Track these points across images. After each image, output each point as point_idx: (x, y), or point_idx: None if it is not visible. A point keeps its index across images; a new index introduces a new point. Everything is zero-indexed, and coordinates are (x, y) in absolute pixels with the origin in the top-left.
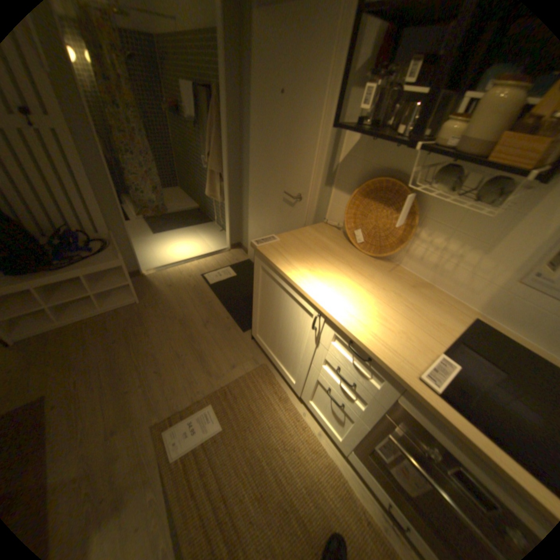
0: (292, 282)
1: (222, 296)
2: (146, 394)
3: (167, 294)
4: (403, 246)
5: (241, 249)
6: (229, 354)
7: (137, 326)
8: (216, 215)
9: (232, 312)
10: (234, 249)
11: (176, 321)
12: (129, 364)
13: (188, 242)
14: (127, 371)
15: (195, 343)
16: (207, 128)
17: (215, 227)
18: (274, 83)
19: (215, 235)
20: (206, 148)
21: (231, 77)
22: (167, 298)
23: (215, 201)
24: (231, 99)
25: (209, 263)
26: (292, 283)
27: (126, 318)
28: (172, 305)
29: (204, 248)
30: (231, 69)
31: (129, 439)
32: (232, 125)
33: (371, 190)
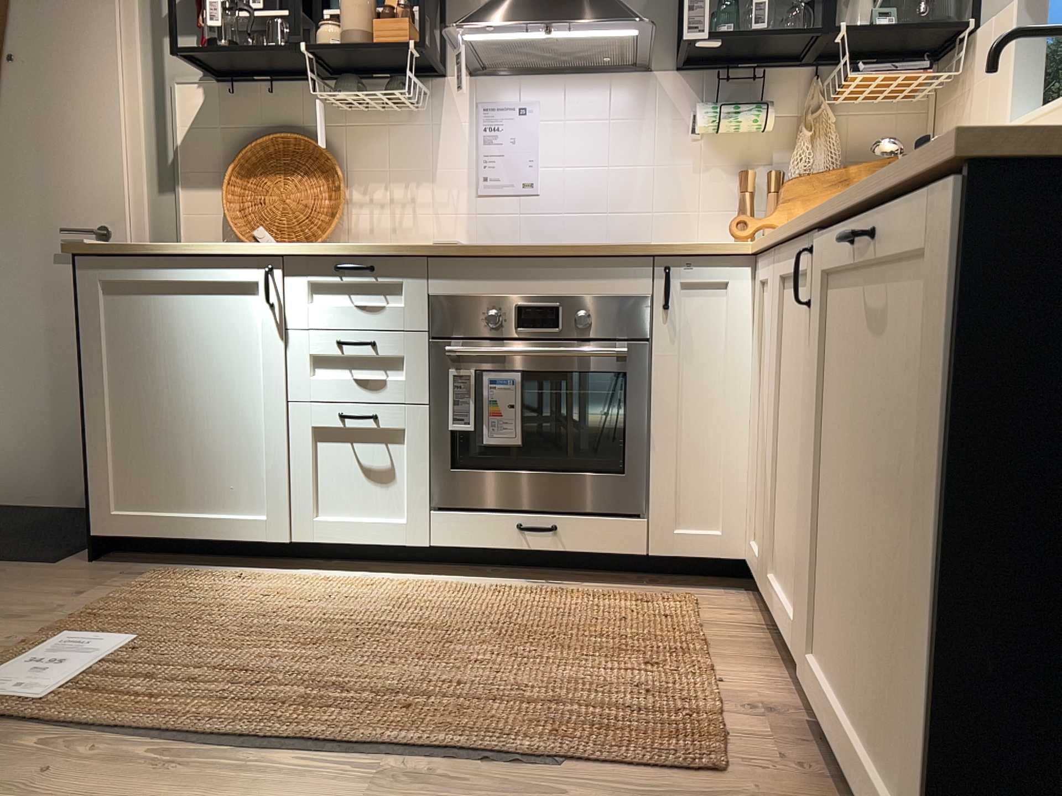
0: (193, 257)
1: None
2: None
3: None
4: (337, 214)
5: None
6: (44, 590)
7: None
8: None
9: None
10: None
11: None
12: None
13: None
14: None
15: None
16: None
17: None
18: None
19: None
20: None
21: None
22: None
23: None
24: None
25: None
26: (195, 254)
27: None
28: None
29: None
30: None
31: None
32: None
33: (251, 165)
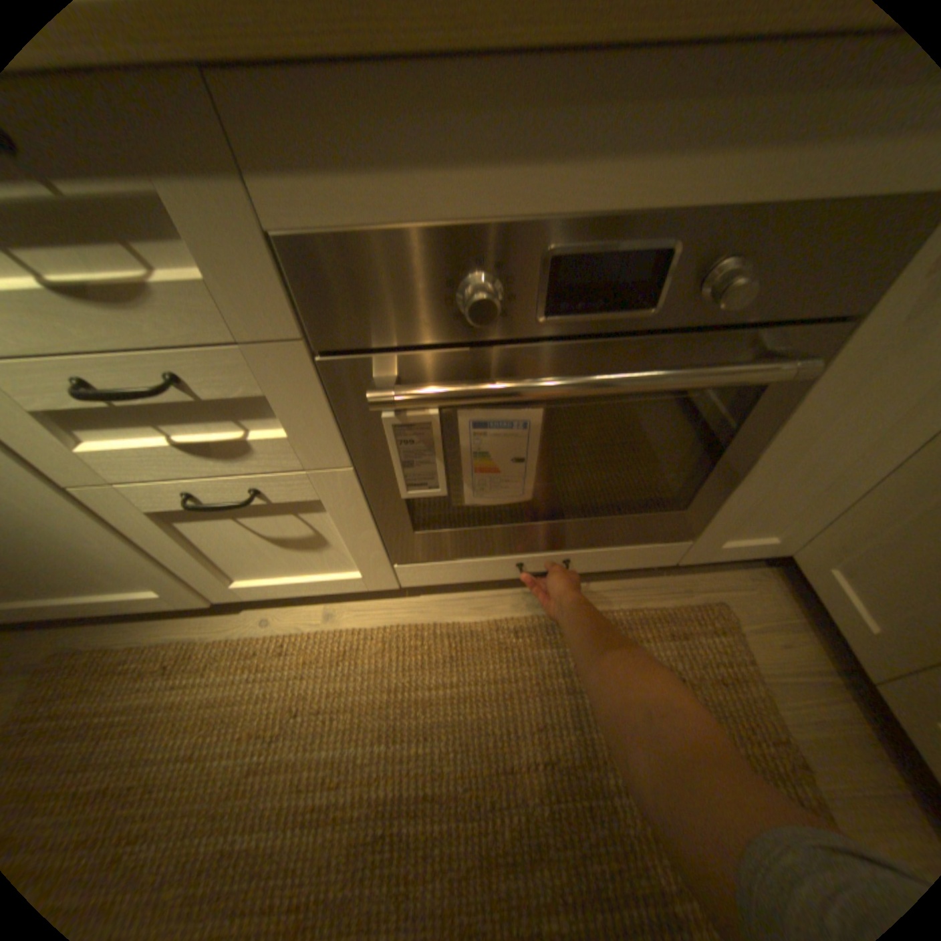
0: None
1: None
2: None
3: None
4: None
5: None
6: None
7: None
8: None
9: None
10: None
11: None
12: None
13: None
14: None
15: None
16: None
17: None
18: None
19: None
20: None
21: None
22: None
23: None
24: None
25: None
26: None
27: None
28: None
29: None
30: None
31: None
32: None
33: None
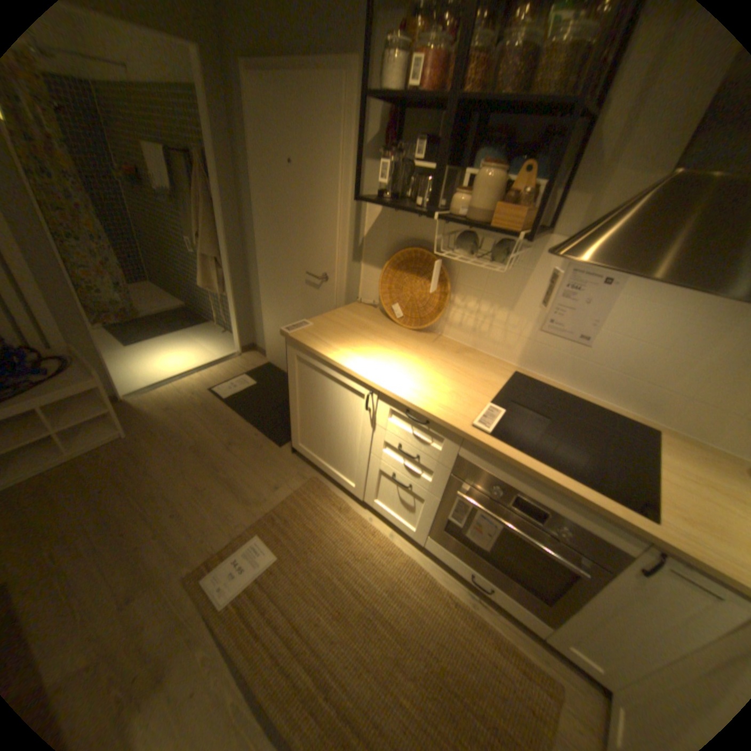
0: (336, 364)
1: (243, 410)
2: (165, 545)
3: (165, 420)
4: (441, 314)
5: (256, 351)
6: (267, 475)
7: (130, 467)
8: (212, 313)
9: (261, 427)
10: (246, 353)
11: (186, 451)
12: (130, 515)
13: (179, 352)
14: (130, 523)
15: (219, 471)
16: (189, 203)
17: (213, 329)
18: (276, 152)
19: (217, 338)
20: (191, 227)
21: (217, 142)
22: (165, 425)
23: (209, 295)
24: (221, 167)
25: (216, 374)
26: (337, 365)
27: (110, 460)
28: (175, 432)
29: (204, 356)
30: (216, 133)
31: (156, 601)
32: (225, 198)
33: (401, 262)
